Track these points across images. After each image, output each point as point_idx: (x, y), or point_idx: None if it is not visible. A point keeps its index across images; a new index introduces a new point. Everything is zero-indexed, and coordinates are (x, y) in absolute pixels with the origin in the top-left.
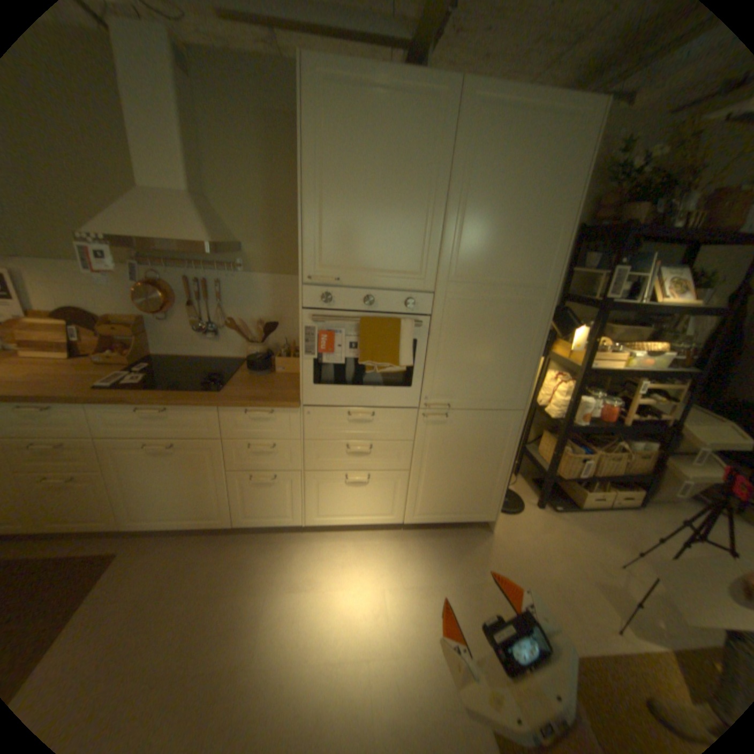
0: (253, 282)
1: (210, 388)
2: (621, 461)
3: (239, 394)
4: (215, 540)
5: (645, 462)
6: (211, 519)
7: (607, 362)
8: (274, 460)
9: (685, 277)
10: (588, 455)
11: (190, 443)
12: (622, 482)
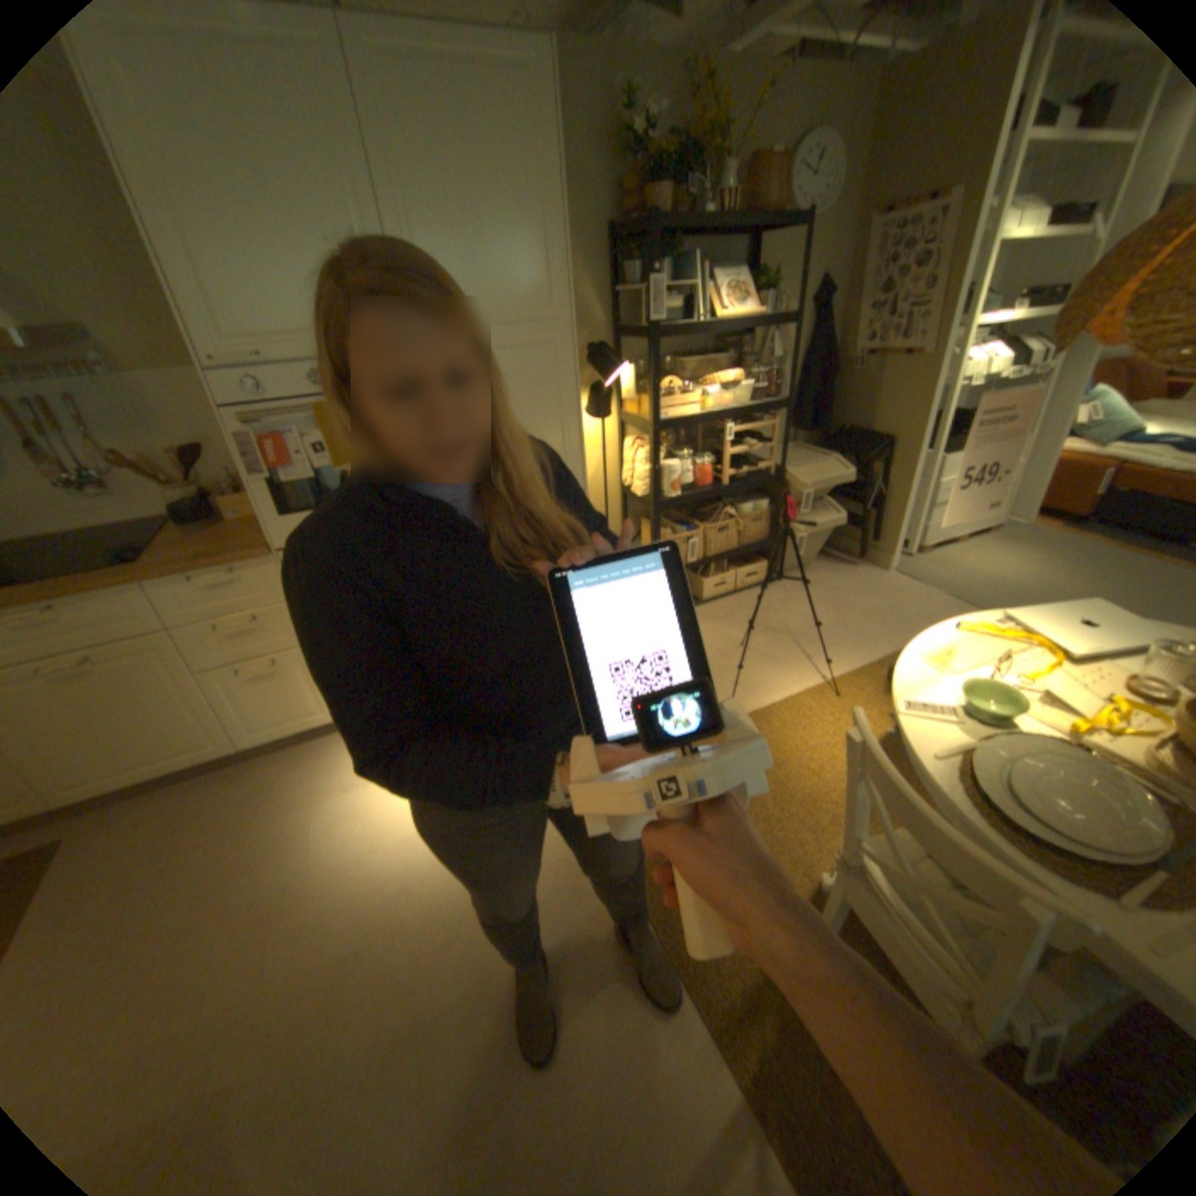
0: (132, 387)
1: (117, 563)
2: (729, 531)
3: (167, 559)
4: (216, 777)
5: (755, 525)
6: (198, 748)
7: (676, 409)
8: (261, 639)
9: (742, 280)
10: (690, 533)
11: (114, 649)
12: (737, 556)
